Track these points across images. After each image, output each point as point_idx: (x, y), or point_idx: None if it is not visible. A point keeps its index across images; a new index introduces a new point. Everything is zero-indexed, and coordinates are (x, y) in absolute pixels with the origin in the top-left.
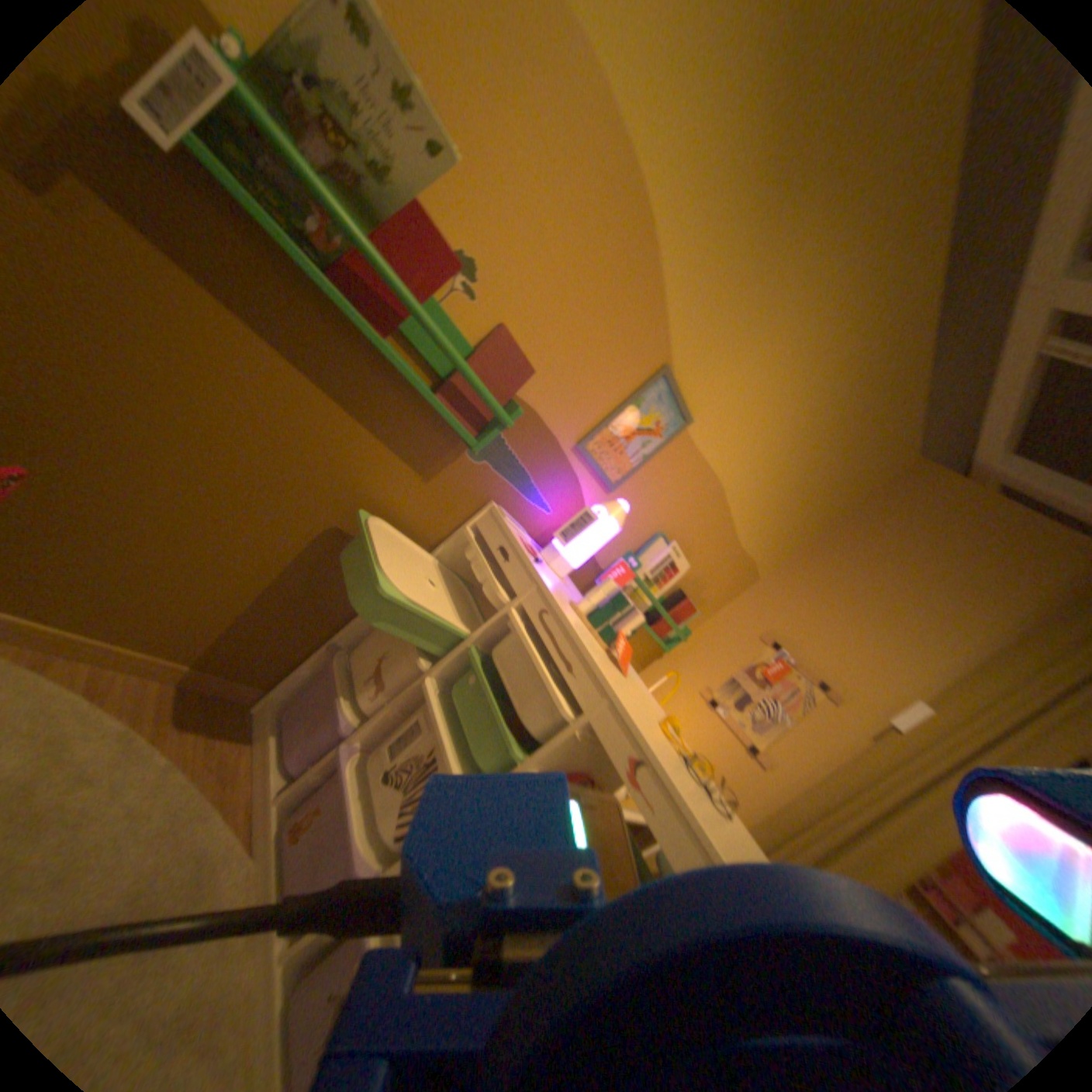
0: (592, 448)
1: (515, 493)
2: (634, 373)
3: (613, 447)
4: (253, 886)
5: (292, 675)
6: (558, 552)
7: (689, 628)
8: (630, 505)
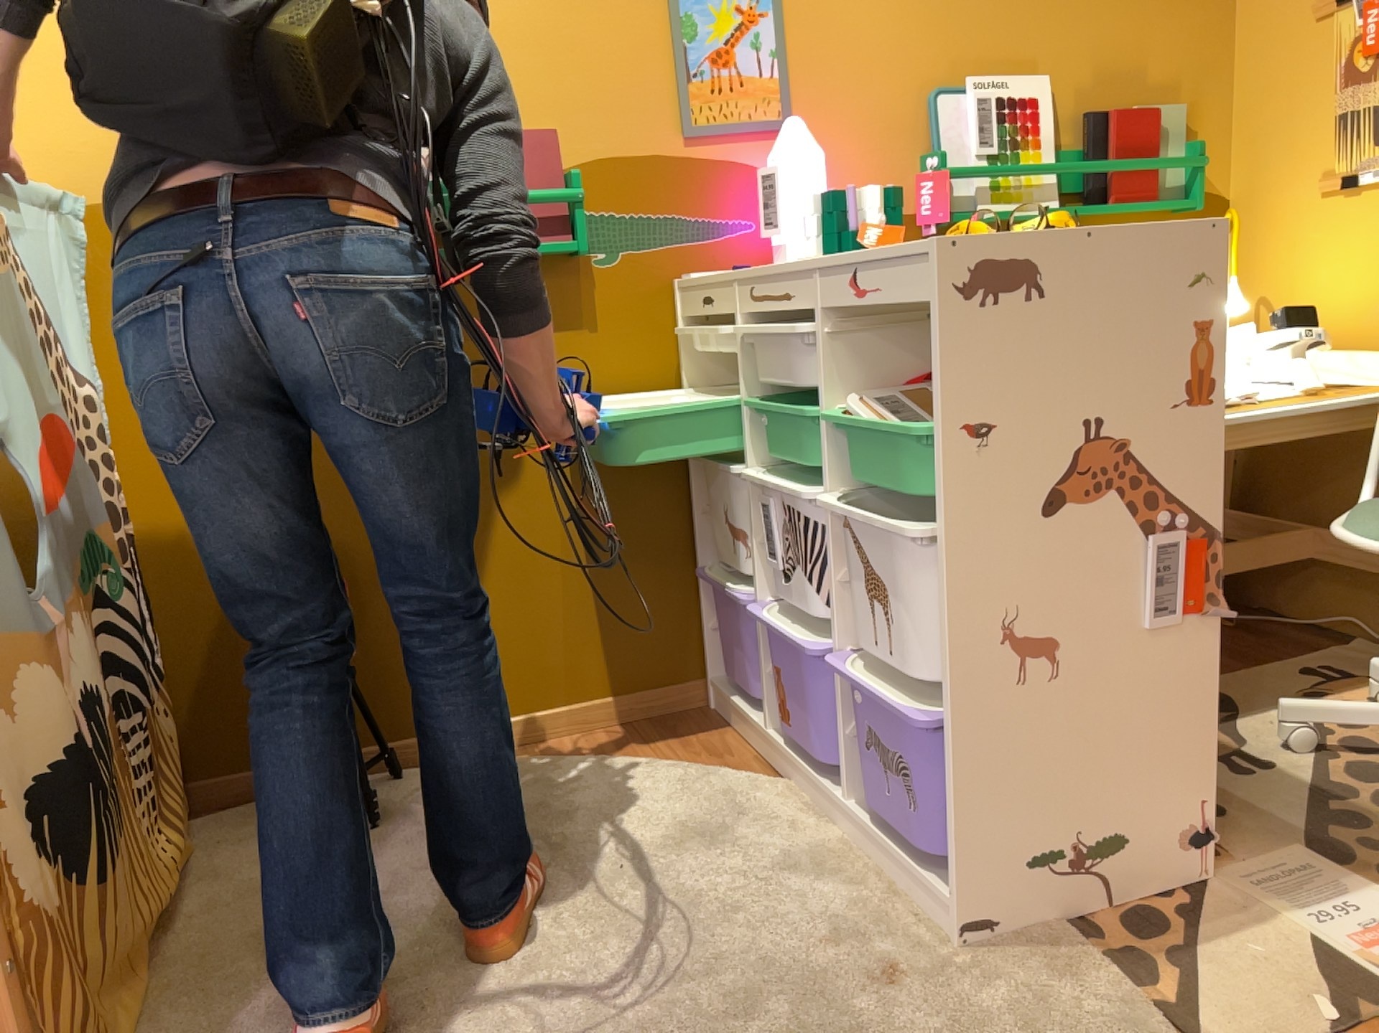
0: (696, 114)
1: (681, 243)
2: (639, 8)
3: (718, 87)
4: (790, 790)
5: (702, 636)
6: (780, 242)
7: (1202, 139)
8: (831, 111)
